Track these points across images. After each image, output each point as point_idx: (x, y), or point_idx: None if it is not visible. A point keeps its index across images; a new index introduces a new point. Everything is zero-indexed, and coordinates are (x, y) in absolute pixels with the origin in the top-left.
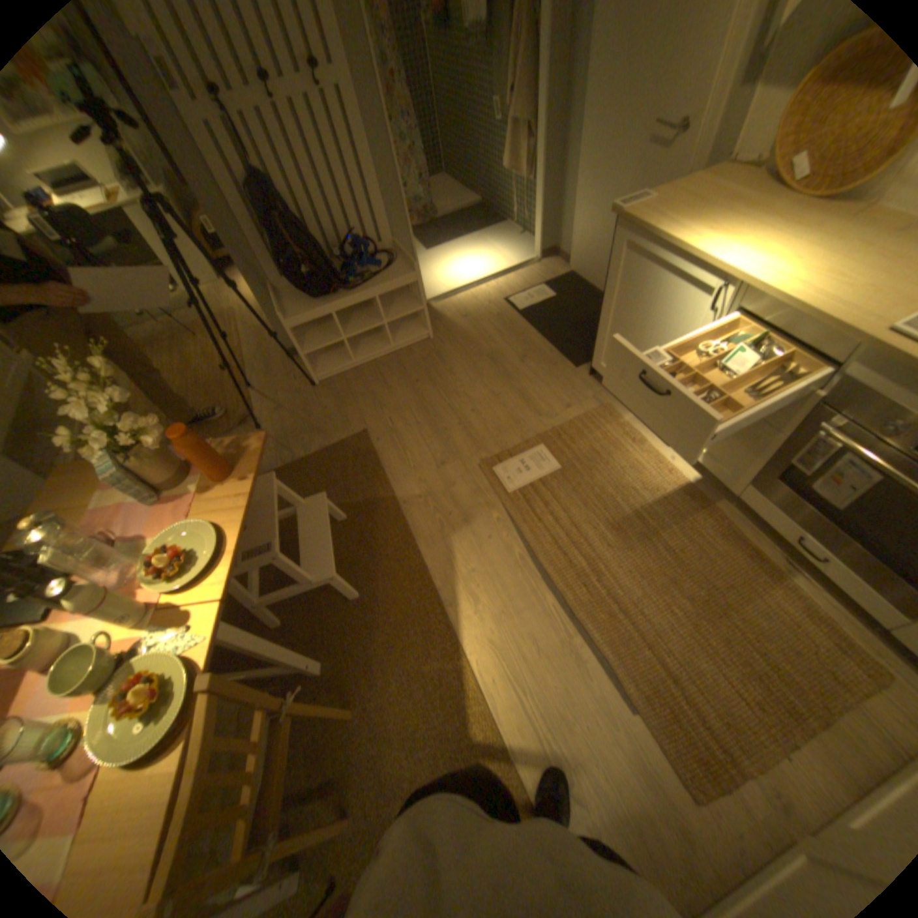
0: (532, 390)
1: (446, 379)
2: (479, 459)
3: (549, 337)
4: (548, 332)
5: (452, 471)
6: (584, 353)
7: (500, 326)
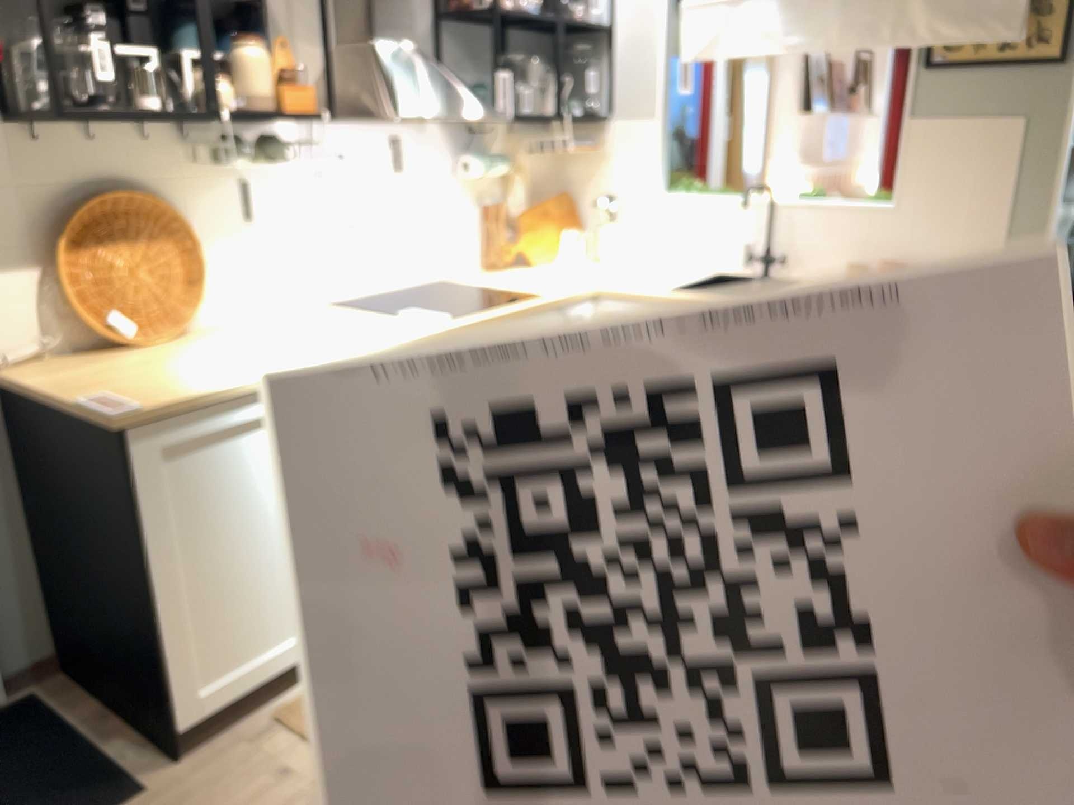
0: None
1: None
2: None
3: None
4: None
5: None
6: (90, 790)
7: None
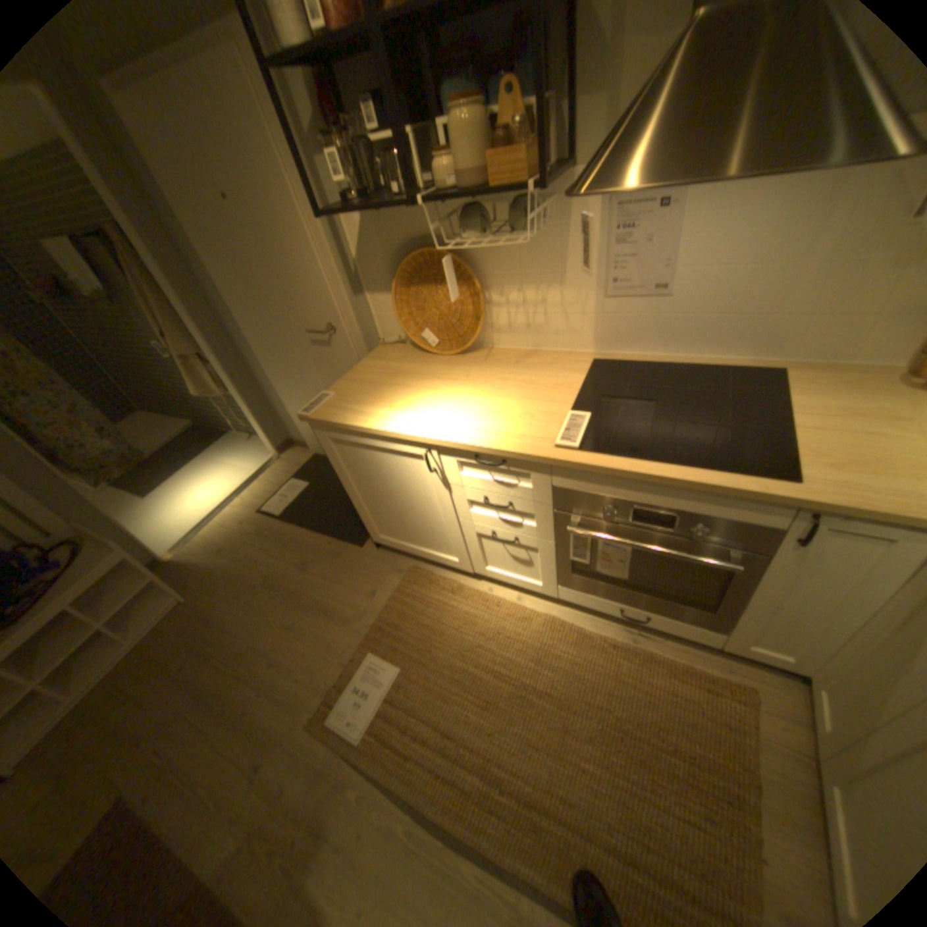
0: (327, 597)
1: (220, 643)
2: (301, 726)
3: (321, 529)
4: (317, 524)
5: (272, 770)
6: (362, 528)
7: (264, 542)
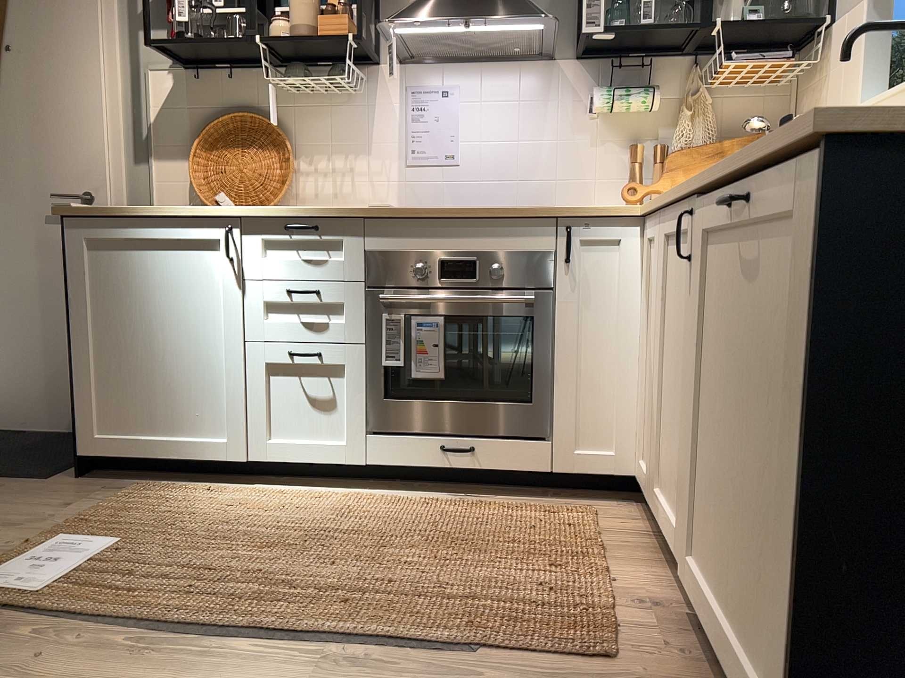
0: None
1: None
2: None
3: None
4: None
5: None
6: (47, 468)
7: None
